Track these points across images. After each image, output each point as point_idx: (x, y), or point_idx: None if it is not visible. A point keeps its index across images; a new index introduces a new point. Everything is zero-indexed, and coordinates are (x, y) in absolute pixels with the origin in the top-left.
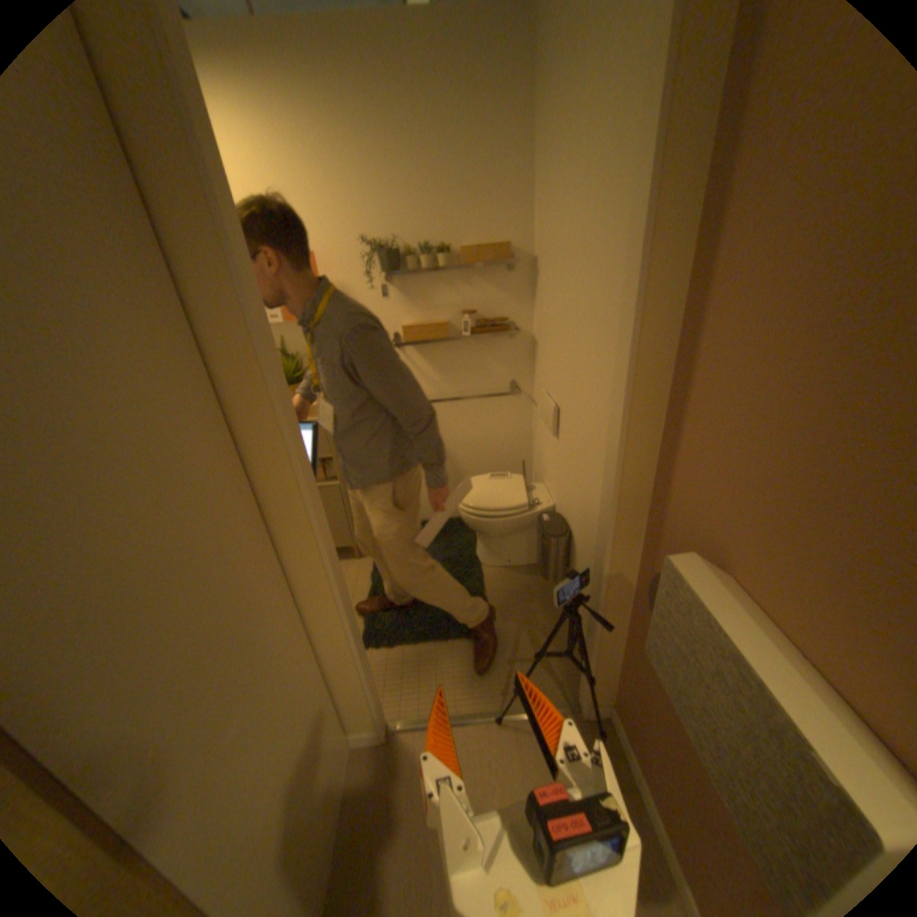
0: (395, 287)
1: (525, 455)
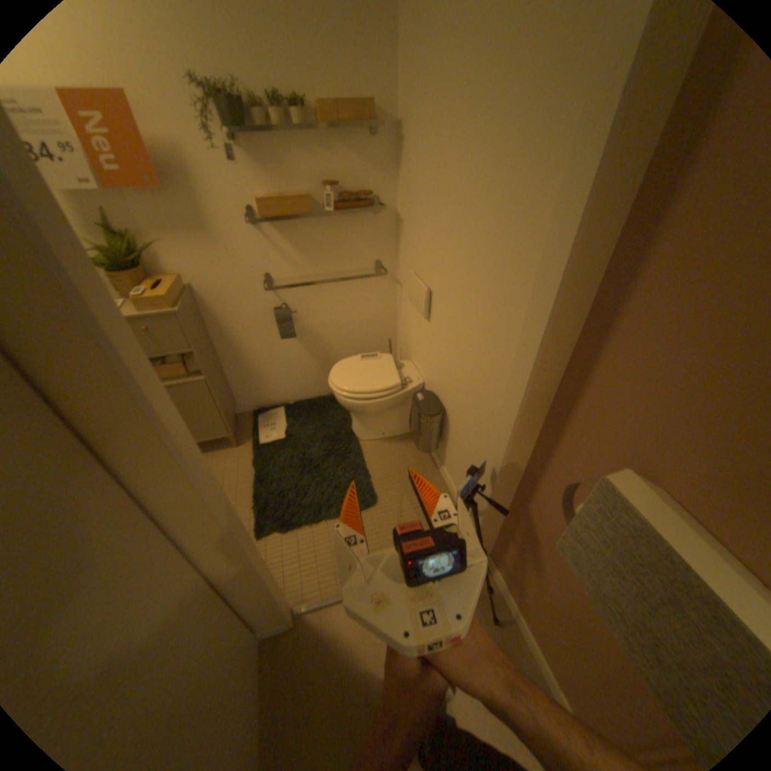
0: (240, 149)
1: (390, 333)
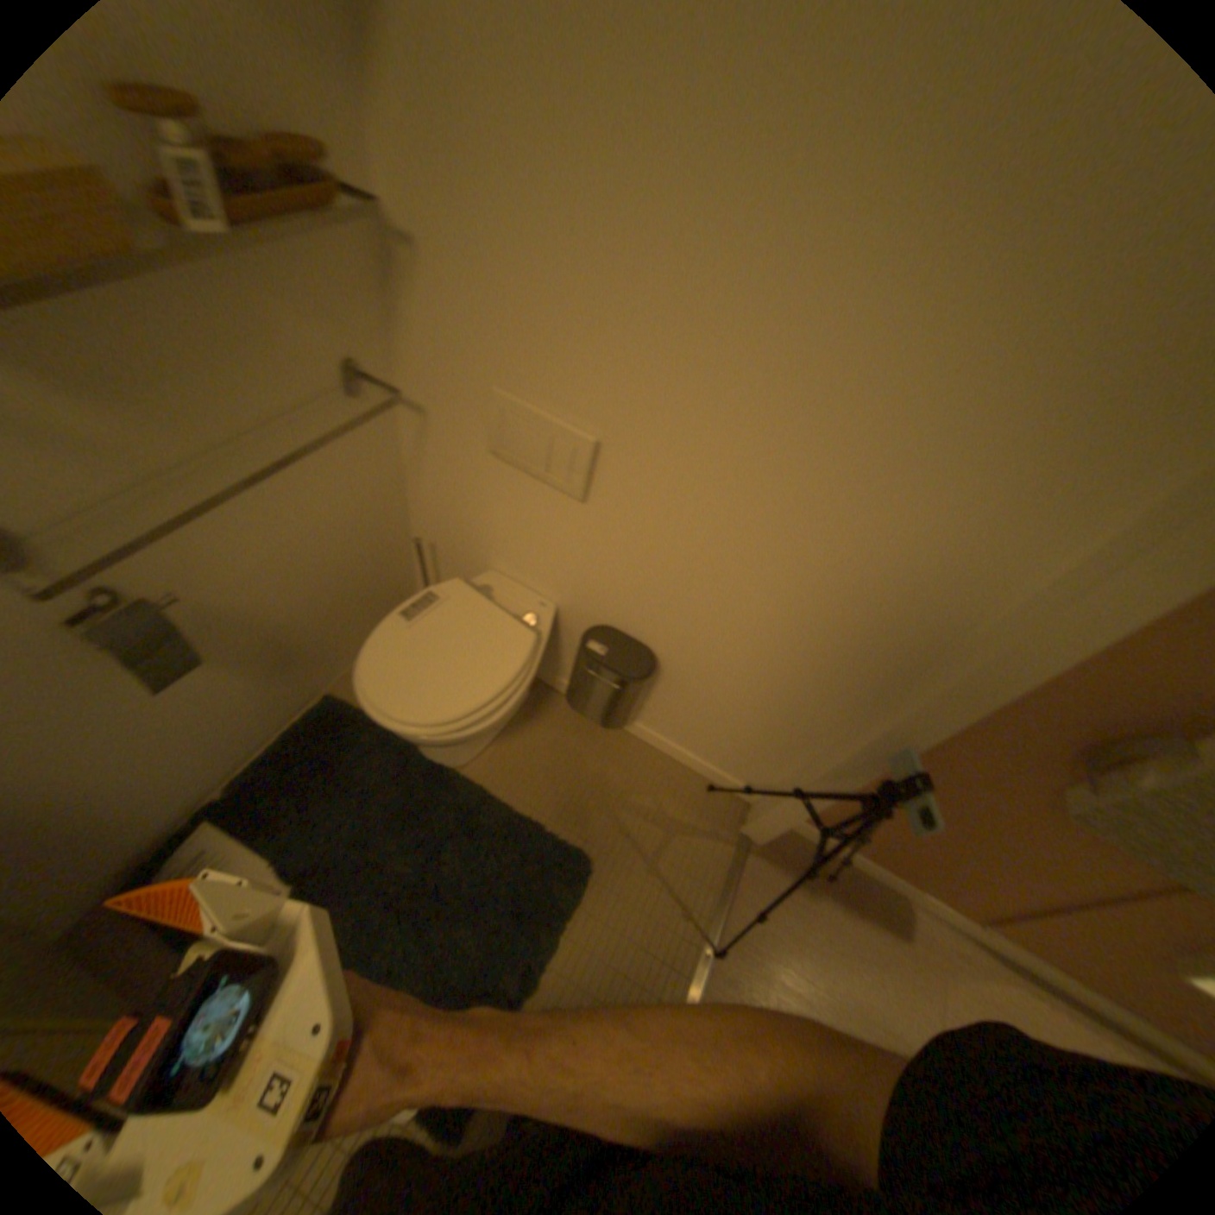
0: None
1: (397, 520)
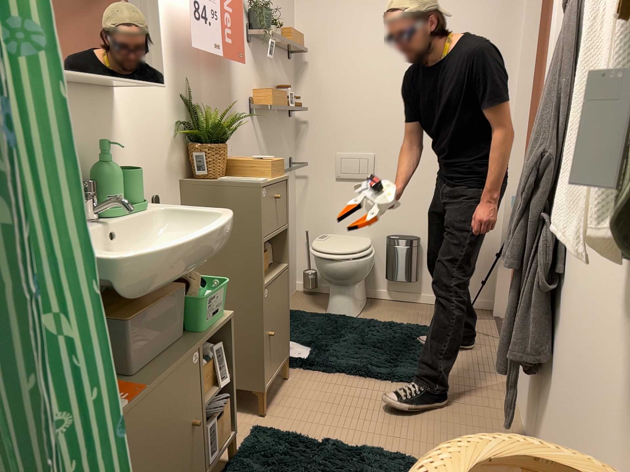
0: (252, 54)
1: (295, 231)
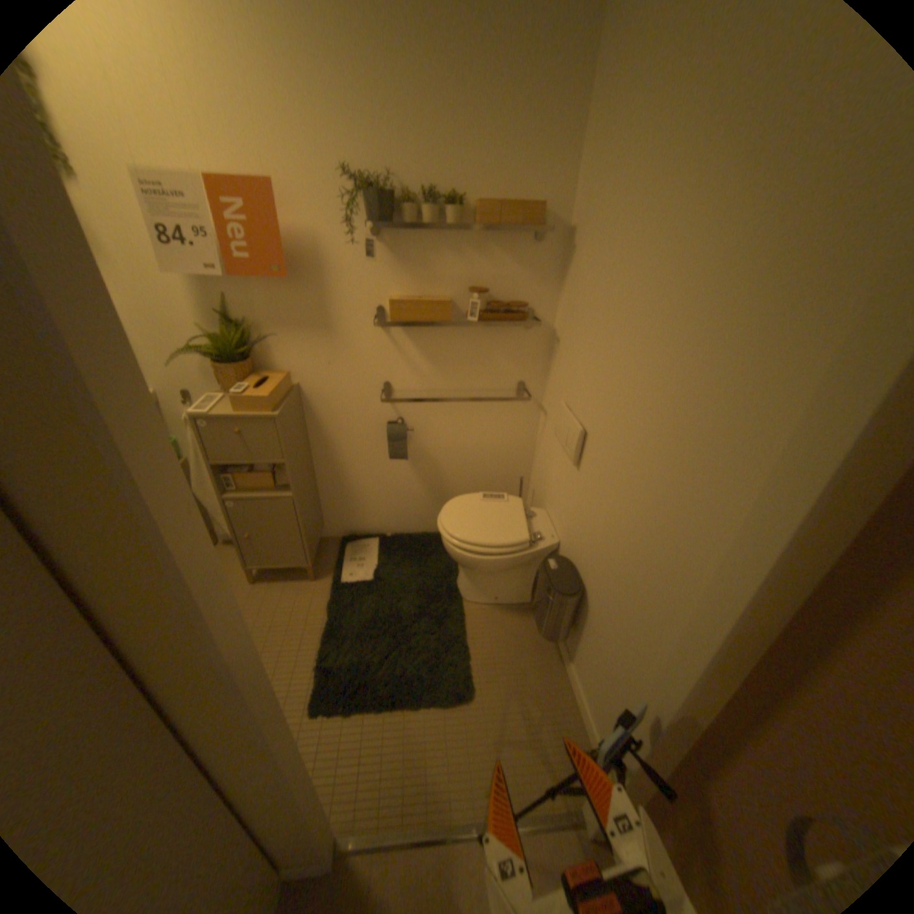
0: (383, 245)
1: (523, 469)
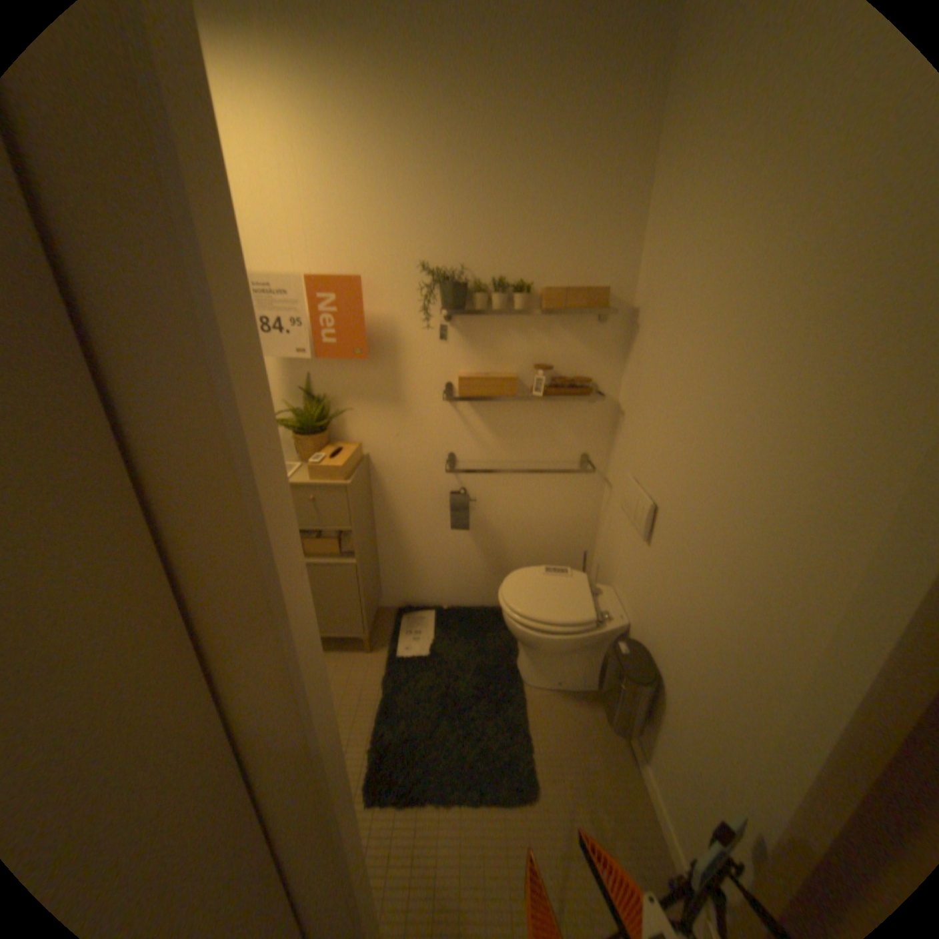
0: (454, 327)
1: (586, 542)
